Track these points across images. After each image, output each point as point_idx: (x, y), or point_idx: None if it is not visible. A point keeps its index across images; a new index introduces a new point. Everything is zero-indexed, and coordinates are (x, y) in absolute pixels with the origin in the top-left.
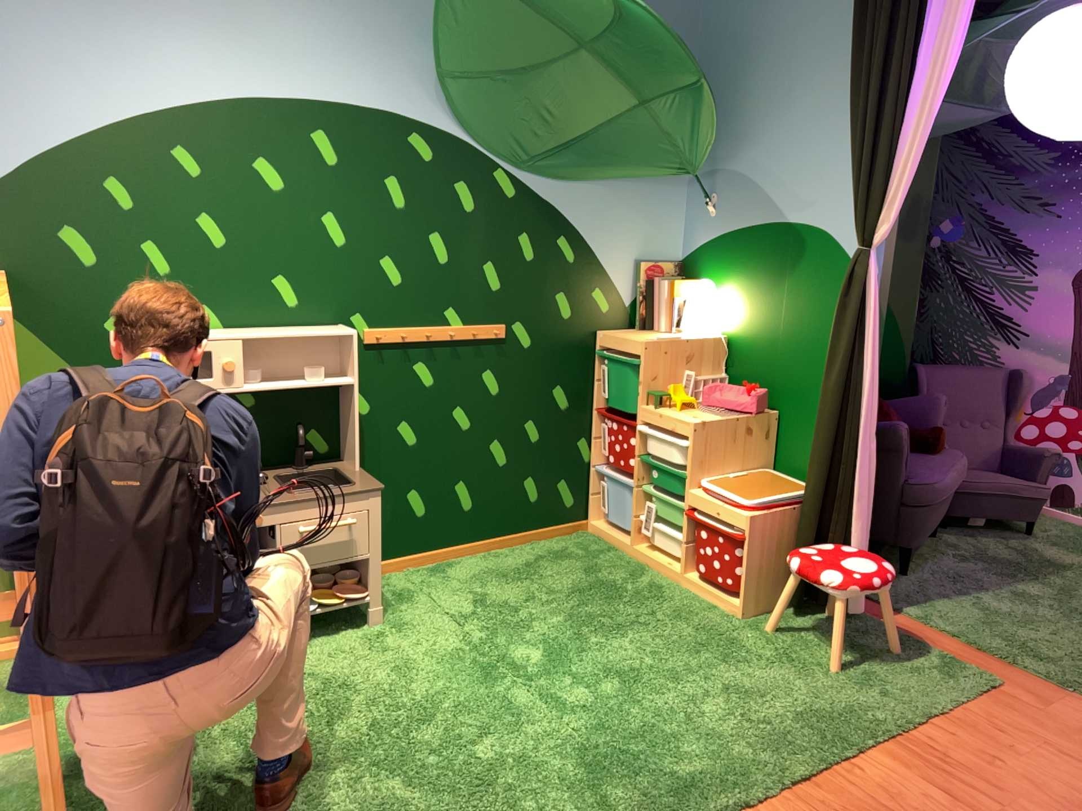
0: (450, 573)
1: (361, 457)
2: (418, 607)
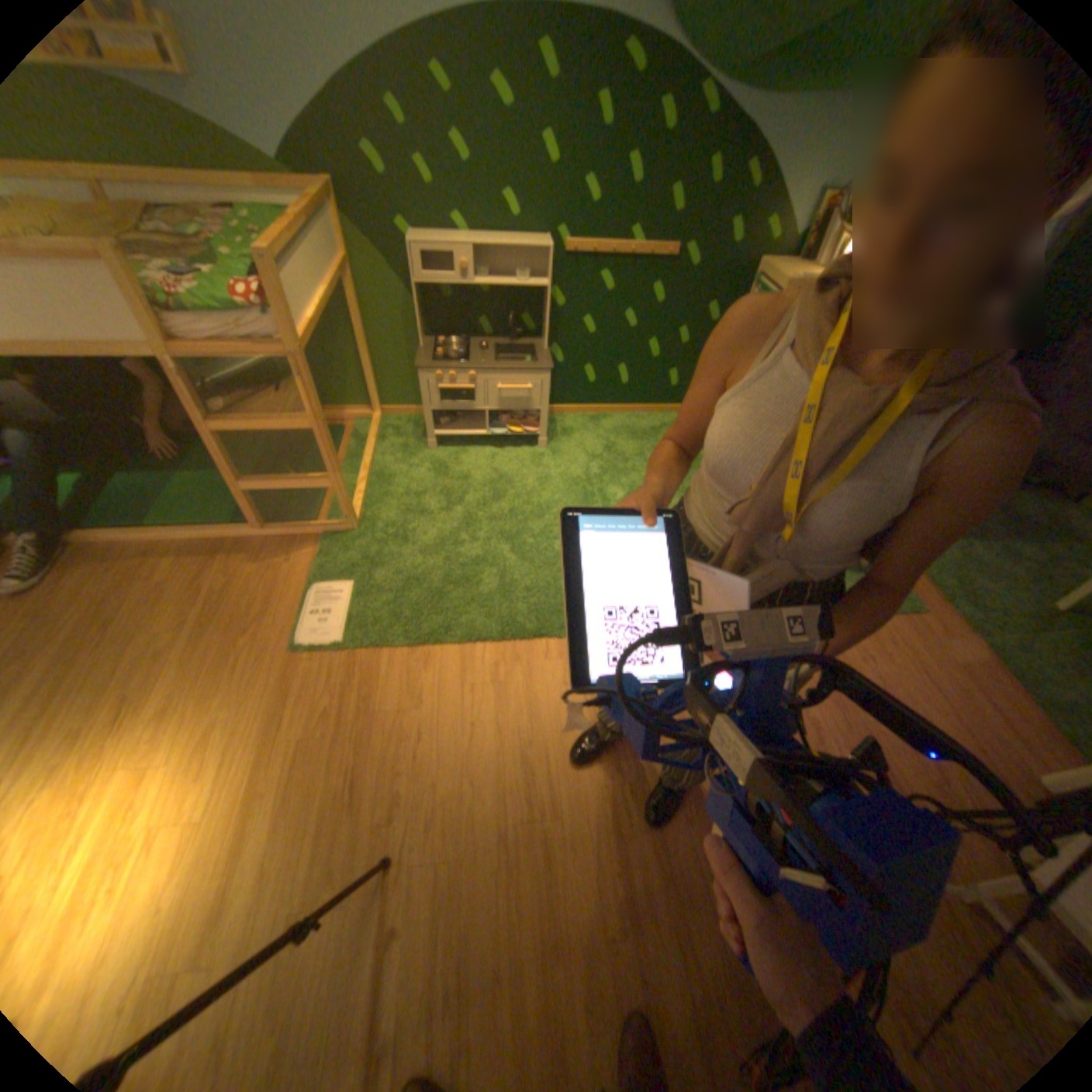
0: (599, 426)
1: (553, 339)
2: (568, 446)
